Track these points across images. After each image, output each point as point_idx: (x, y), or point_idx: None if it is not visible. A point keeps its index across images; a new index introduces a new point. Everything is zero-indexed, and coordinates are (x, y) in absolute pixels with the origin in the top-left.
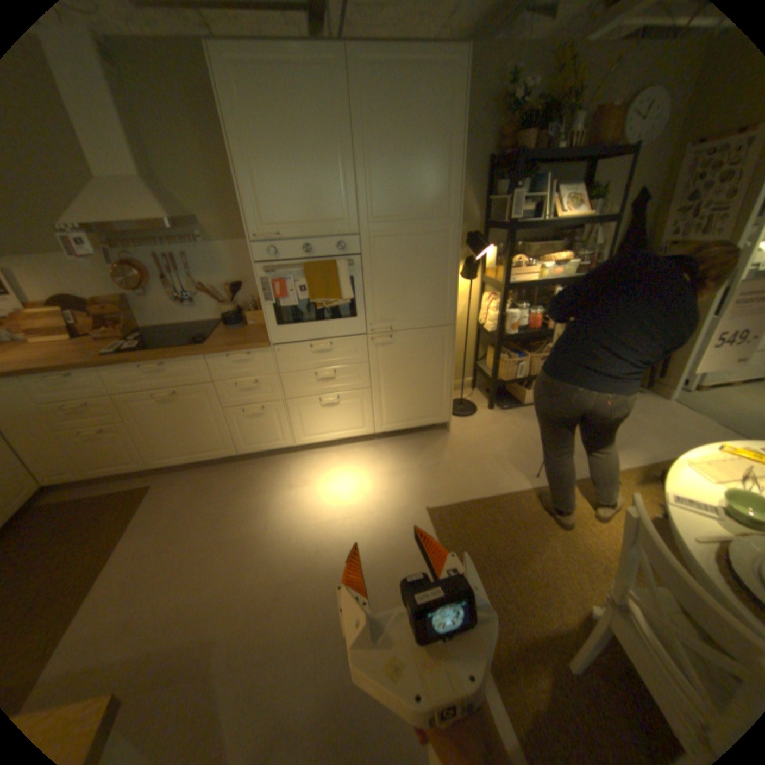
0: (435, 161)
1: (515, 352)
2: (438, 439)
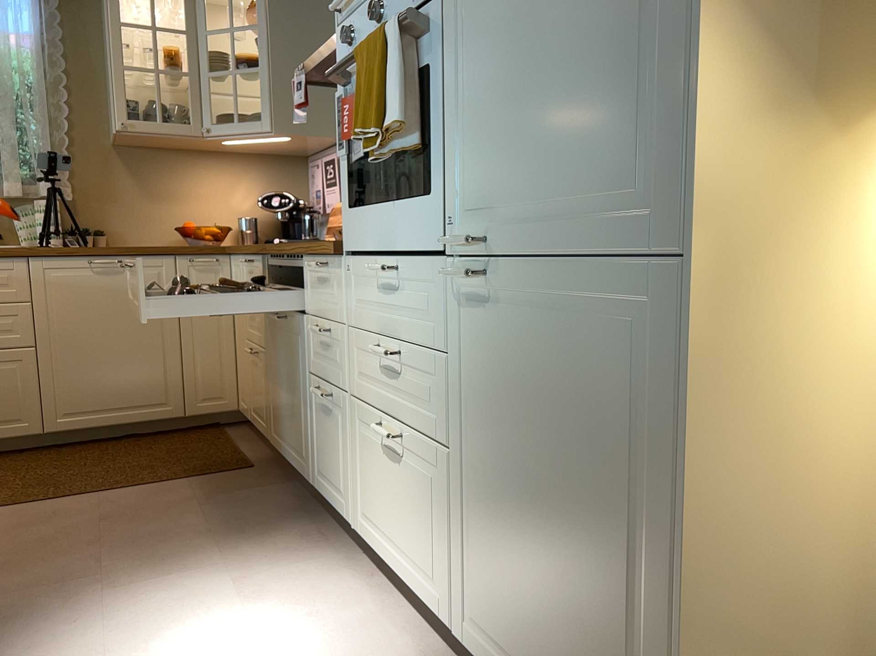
0: None
1: None
2: None
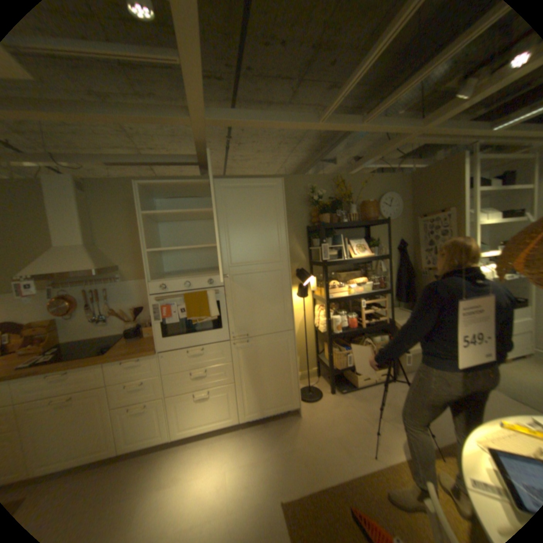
0: (269, 232)
1: (343, 346)
2: (293, 425)
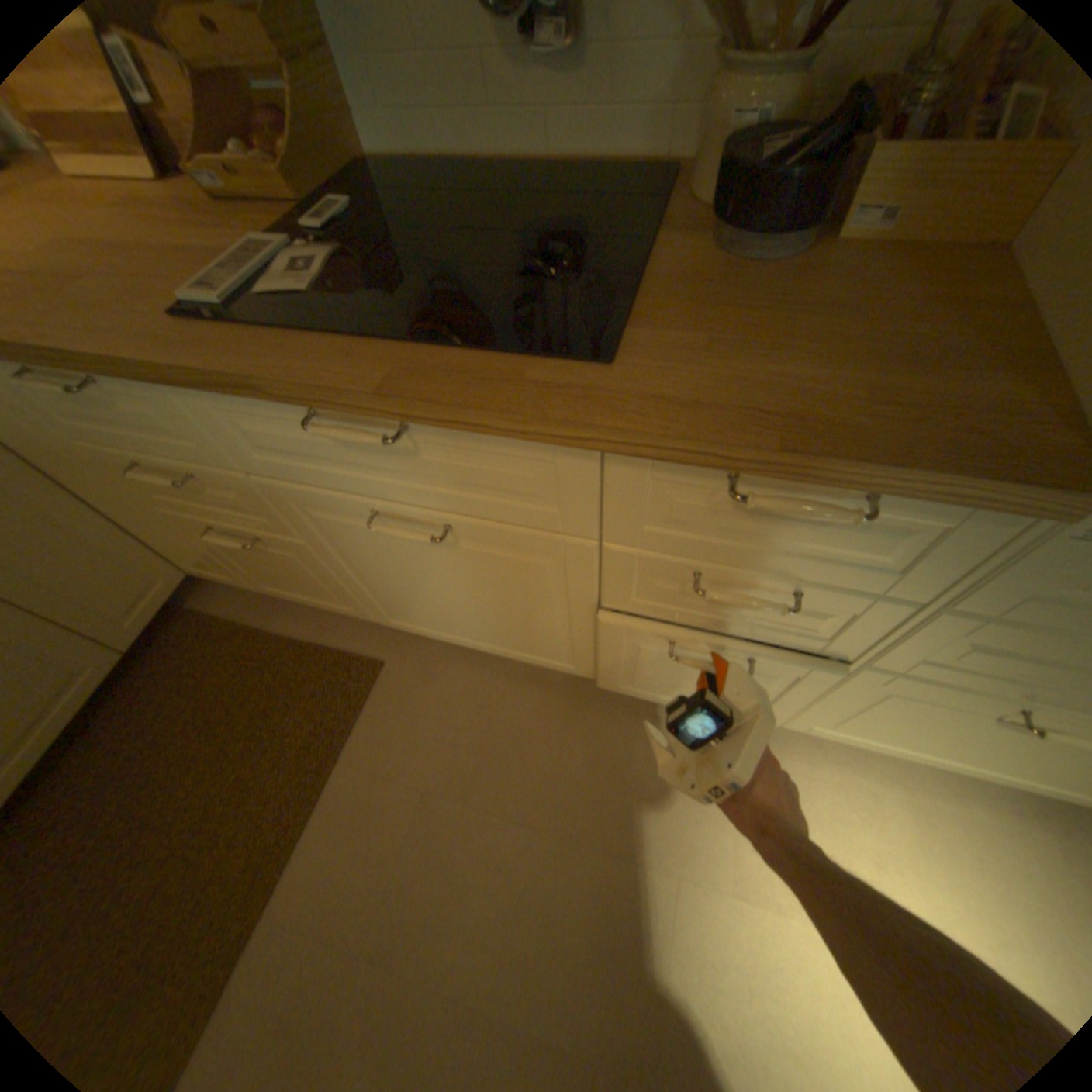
0: None
1: None
2: None
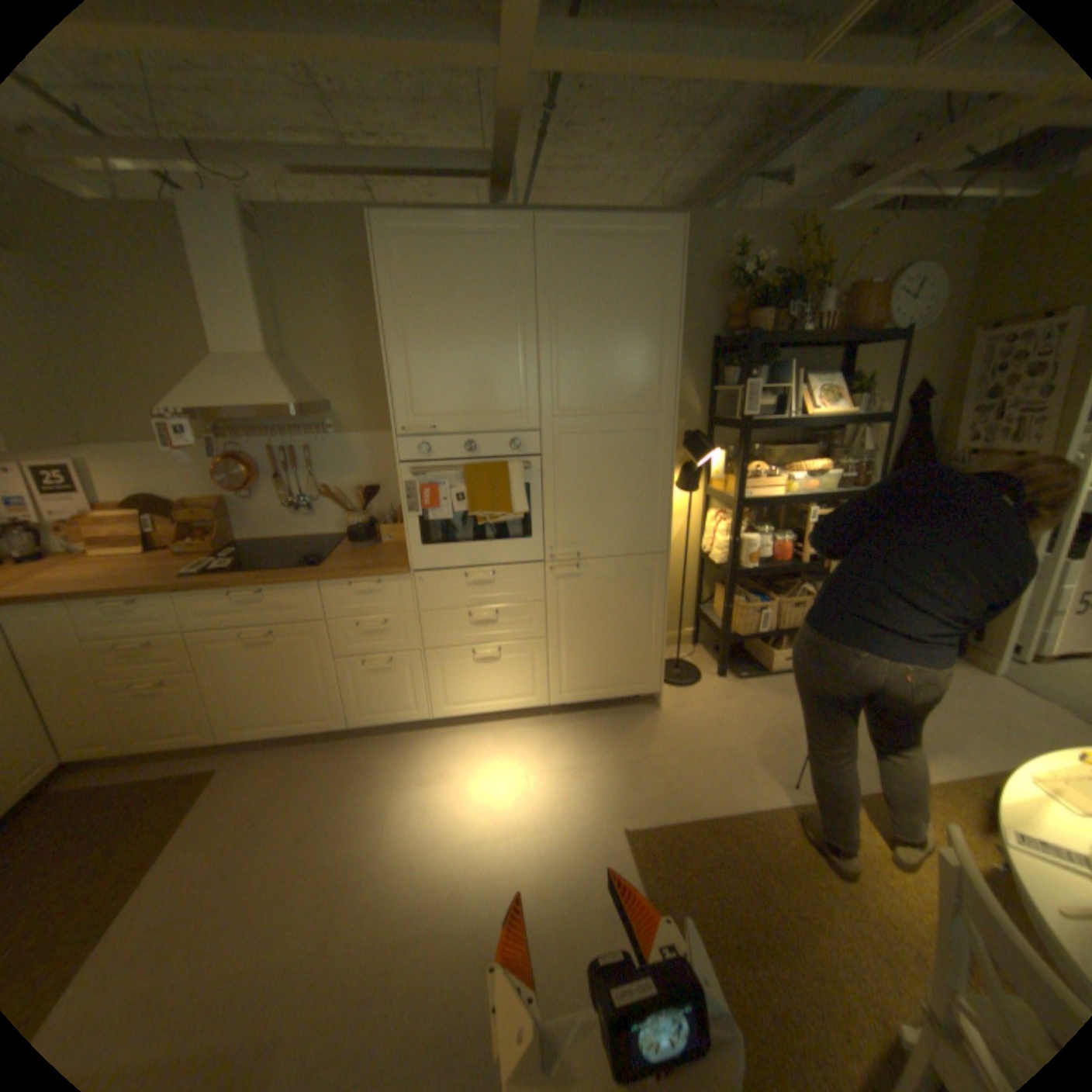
0: (643, 344)
1: (756, 594)
2: (644, 719)
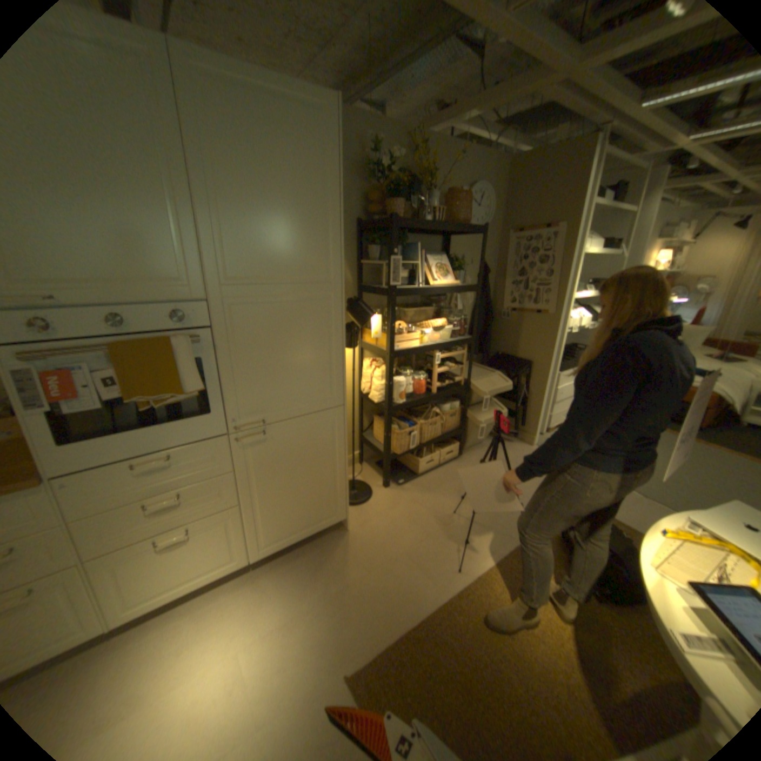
0: (309, 215)
1: (403, 420)
2: (337, 545)
